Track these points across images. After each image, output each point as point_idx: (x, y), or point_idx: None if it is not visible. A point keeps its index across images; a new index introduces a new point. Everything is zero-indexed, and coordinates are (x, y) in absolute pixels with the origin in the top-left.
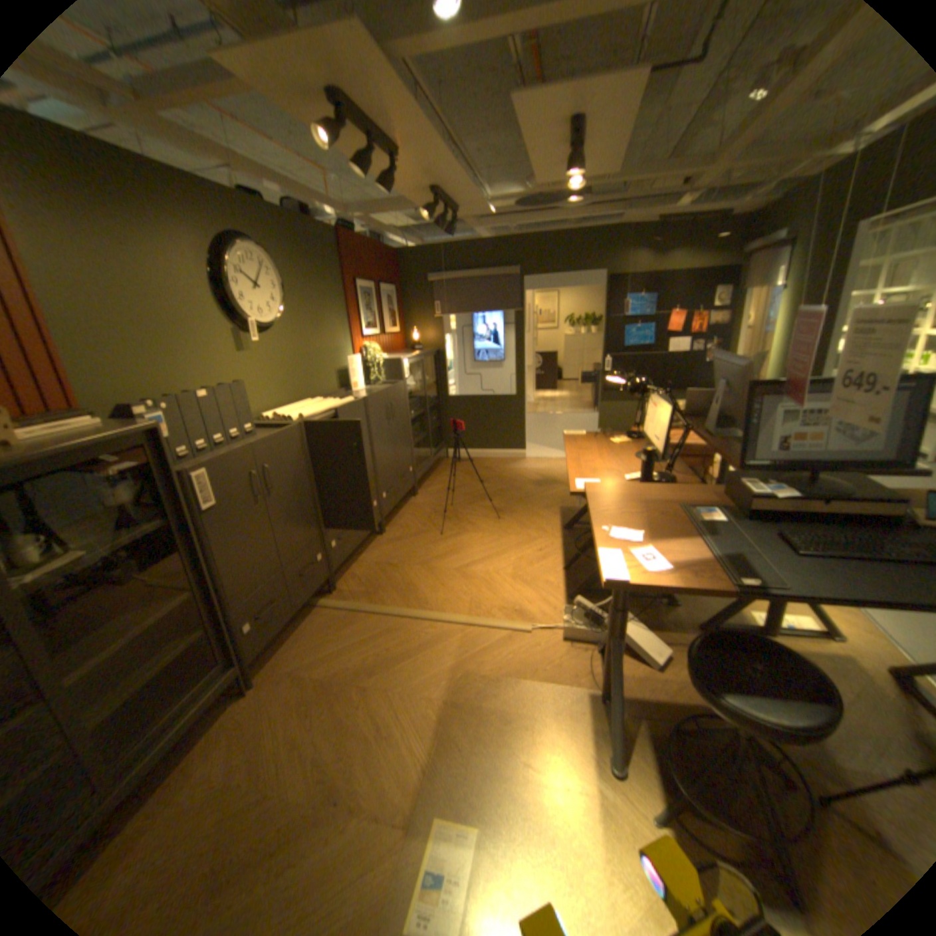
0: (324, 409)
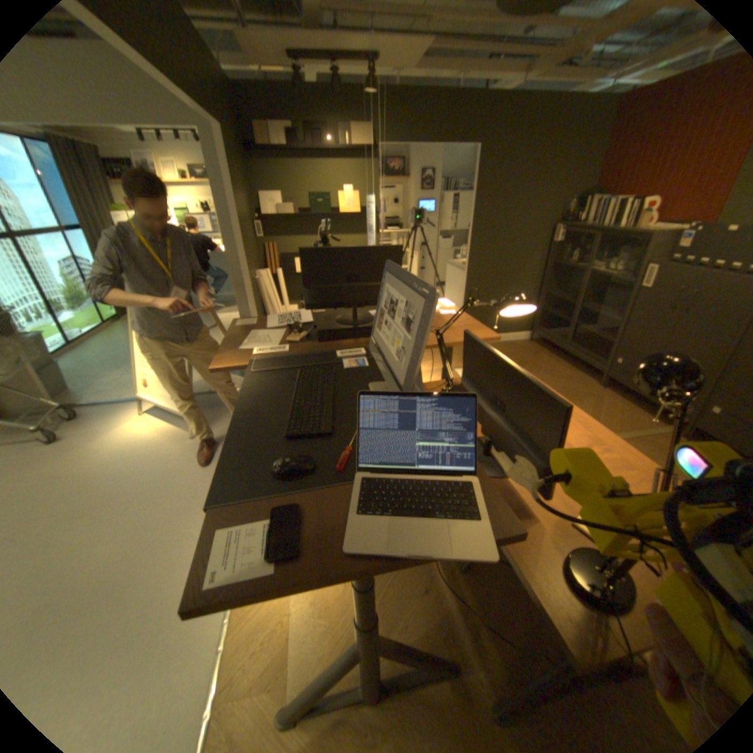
0: None
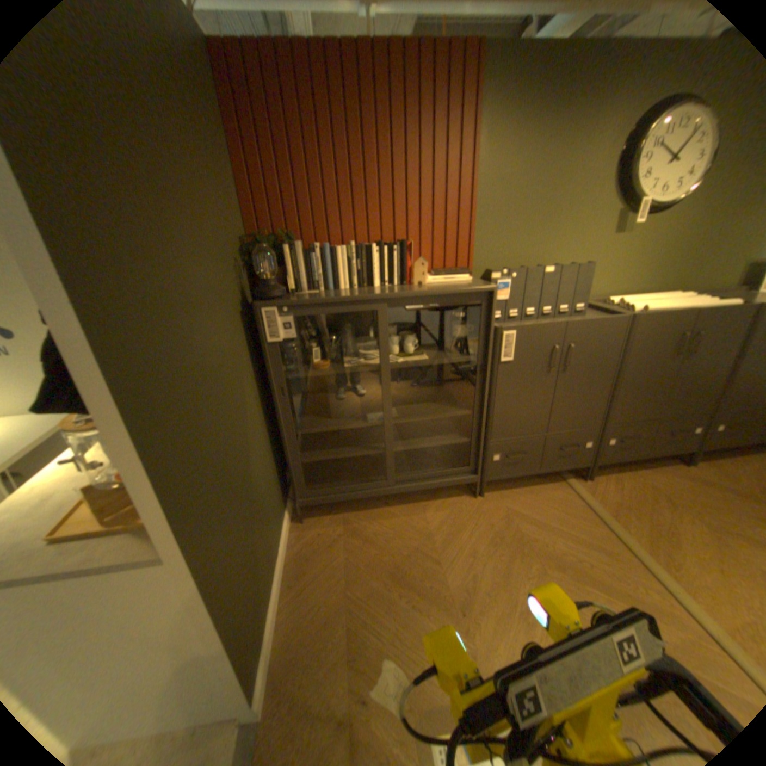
0: (682, 306)
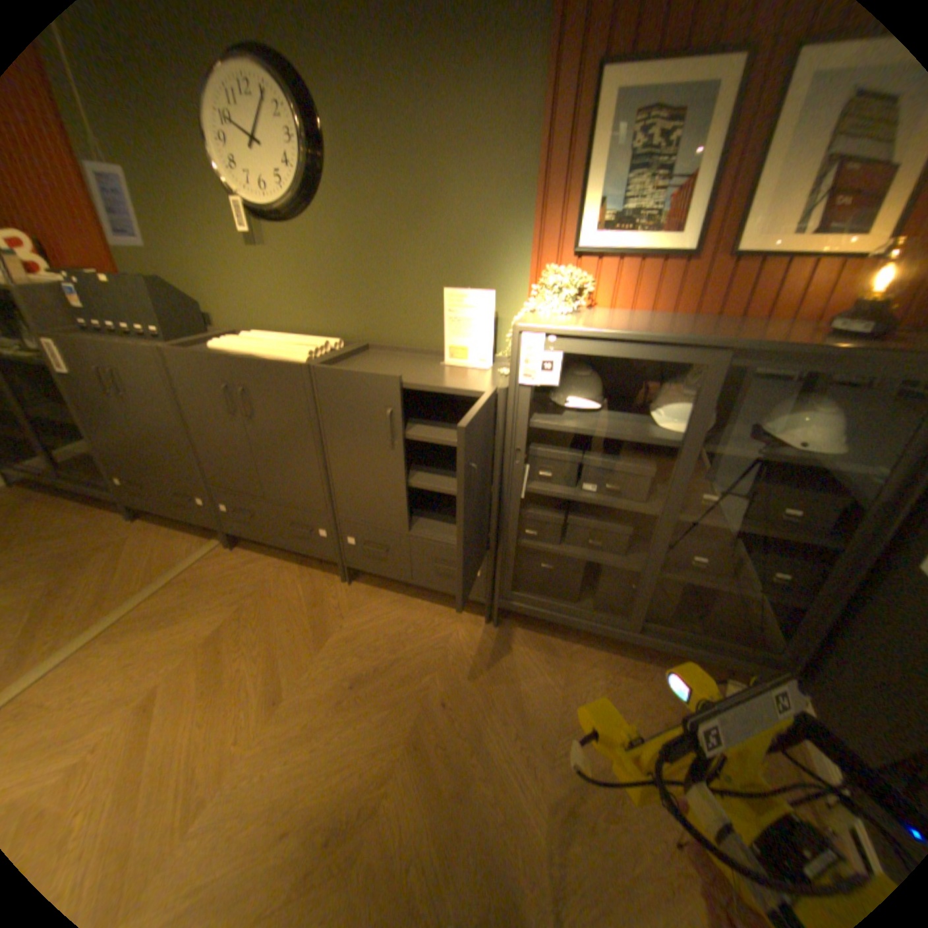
0: (241, 350)
